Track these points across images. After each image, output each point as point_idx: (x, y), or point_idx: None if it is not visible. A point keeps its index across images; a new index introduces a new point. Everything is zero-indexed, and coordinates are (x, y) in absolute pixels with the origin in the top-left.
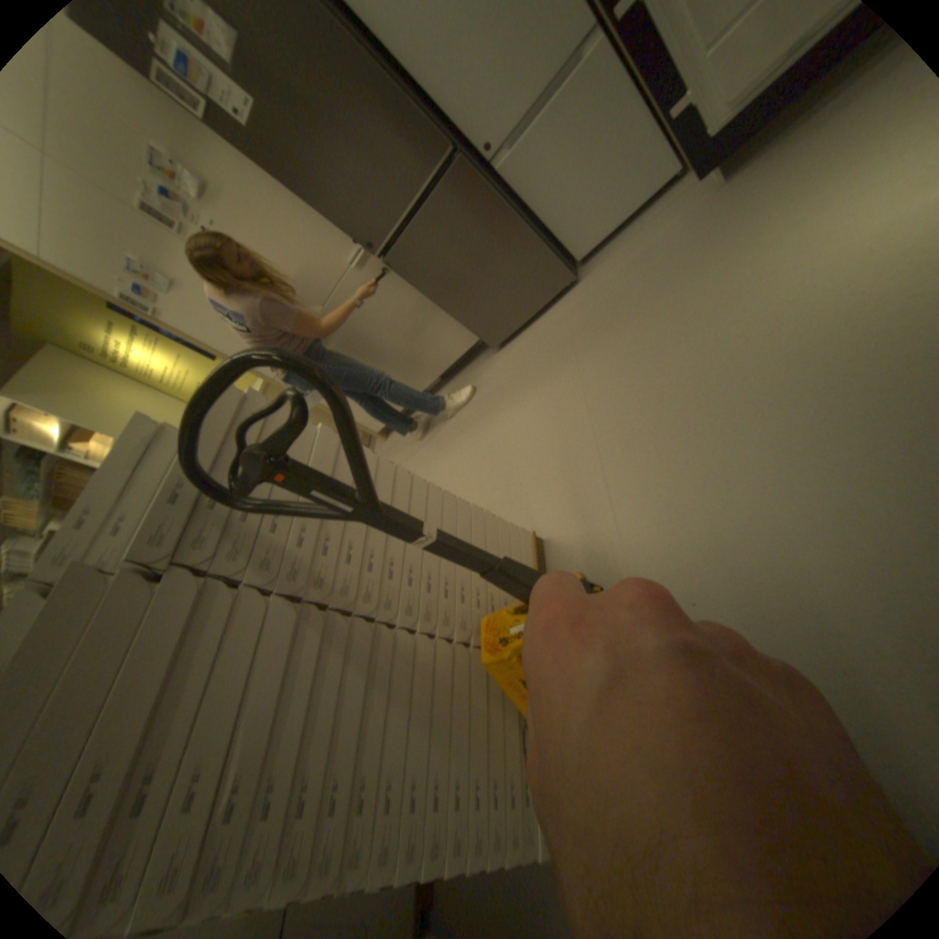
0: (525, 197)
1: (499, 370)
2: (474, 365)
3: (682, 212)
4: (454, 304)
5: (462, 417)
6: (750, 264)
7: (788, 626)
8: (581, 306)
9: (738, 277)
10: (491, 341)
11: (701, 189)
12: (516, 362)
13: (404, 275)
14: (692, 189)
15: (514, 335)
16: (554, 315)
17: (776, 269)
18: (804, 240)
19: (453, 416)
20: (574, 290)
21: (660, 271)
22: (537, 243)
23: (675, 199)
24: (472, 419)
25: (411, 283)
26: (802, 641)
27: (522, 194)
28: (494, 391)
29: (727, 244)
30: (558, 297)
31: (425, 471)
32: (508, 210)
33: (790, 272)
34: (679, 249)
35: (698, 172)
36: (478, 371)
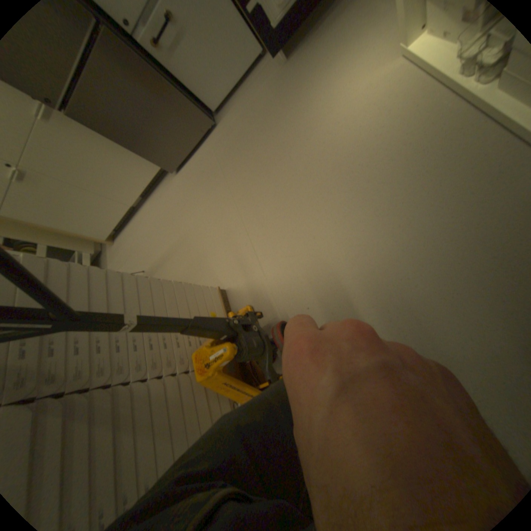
0: (166, 66)
1: (179, 188)
2: (162, 186)
3: (267, 79)
4: (135, 145)
5: (162, 222)
6: (306, 111)
7: (351, 308)
8: (221, 141)
9: (301, 119)
10: (169, 169)
11: (274, 64)
12: (189, 181)
13: (89, 126)
14: (270, 64)
15: (184, 164)
16: (206, 149)
17: (319, 114)
18: (329, 96)
19: (156, 222)
20: (214, 131)
21: (261, 117)
22: (182, 100)
23: (262, 71)
24: (168, 222)
25: (96, 132)
26: (358, 314)
27: (164, 64)
28: (178, 202)
29: (293, 99)
30: (206, 136)
31: (145, 261)
32: (156, 75)
33: (326, 115)
34: (269, 103)
35: (271, 53)
36: (166, 190)
